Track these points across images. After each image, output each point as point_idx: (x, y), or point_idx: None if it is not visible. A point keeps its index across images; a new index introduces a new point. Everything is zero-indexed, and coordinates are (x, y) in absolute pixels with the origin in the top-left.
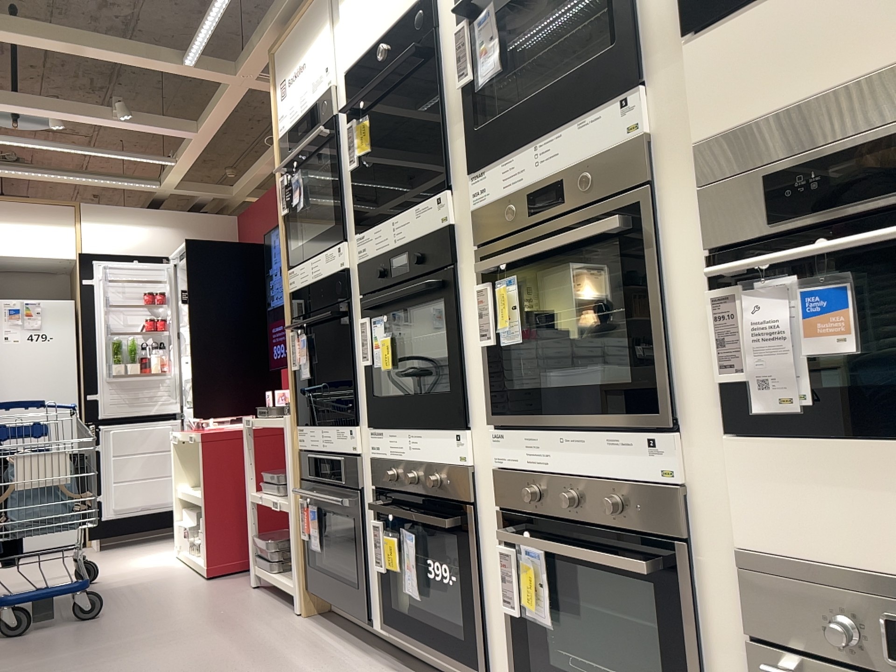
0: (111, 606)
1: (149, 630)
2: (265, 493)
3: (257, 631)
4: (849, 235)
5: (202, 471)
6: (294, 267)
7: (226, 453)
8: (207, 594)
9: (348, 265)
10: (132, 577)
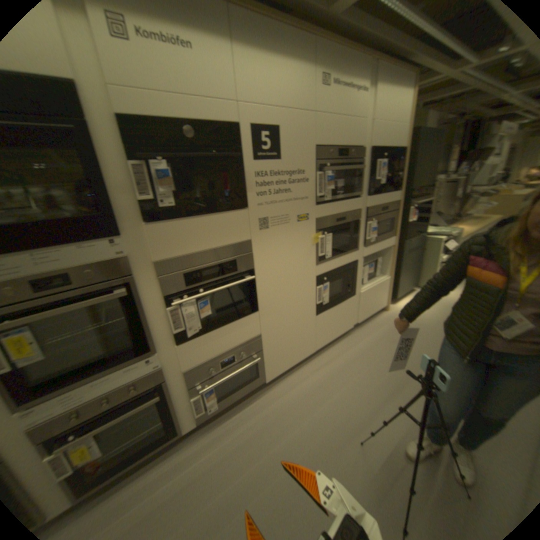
0: None
1: None
2: None
3: None
4: (205, 288)
5: None
6: None
7: None
8: None
9: None
10: None
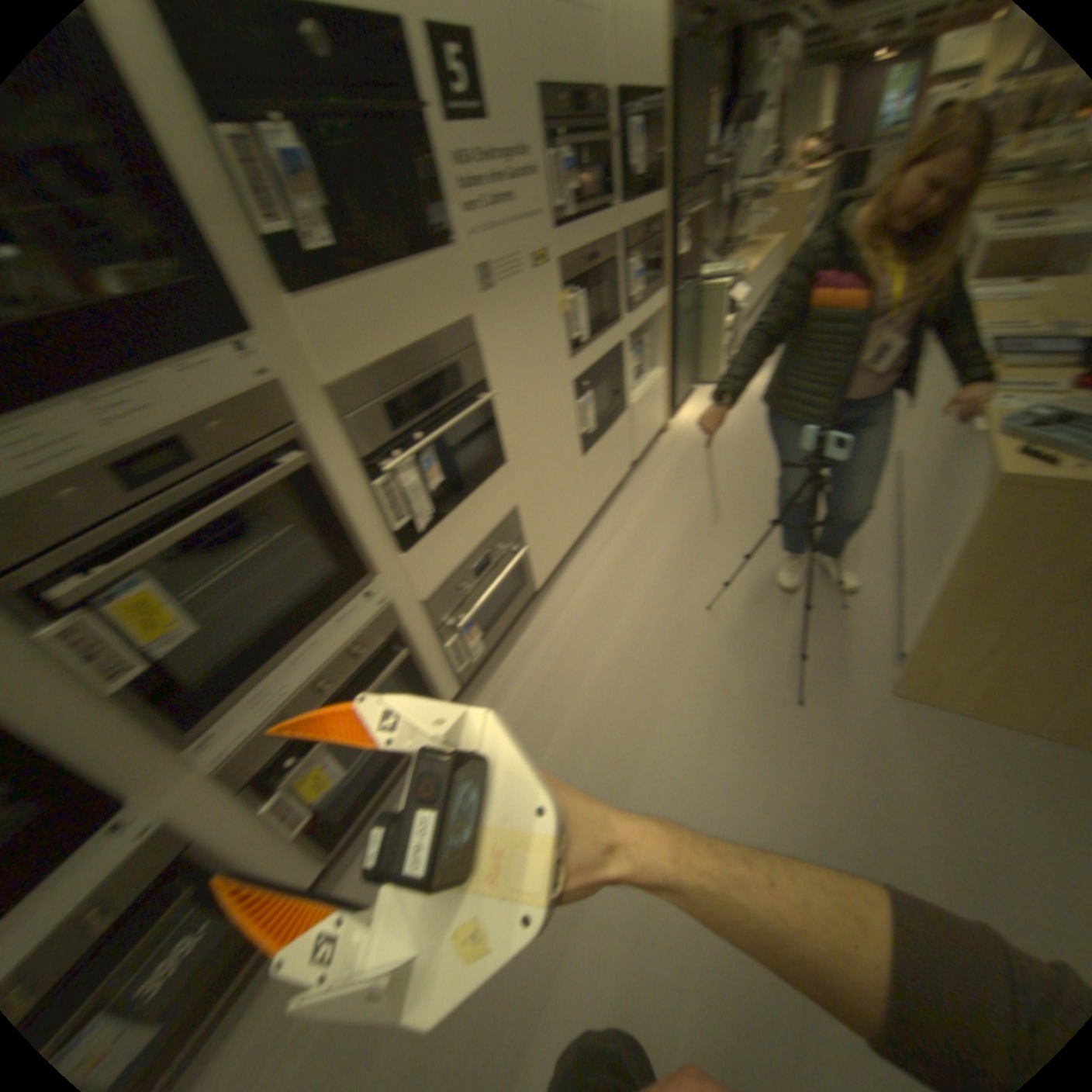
0: None
1: None
2: None
3: None
4: (426, 430)
5: None
6: None
7: None
8: None
9: None
10: None
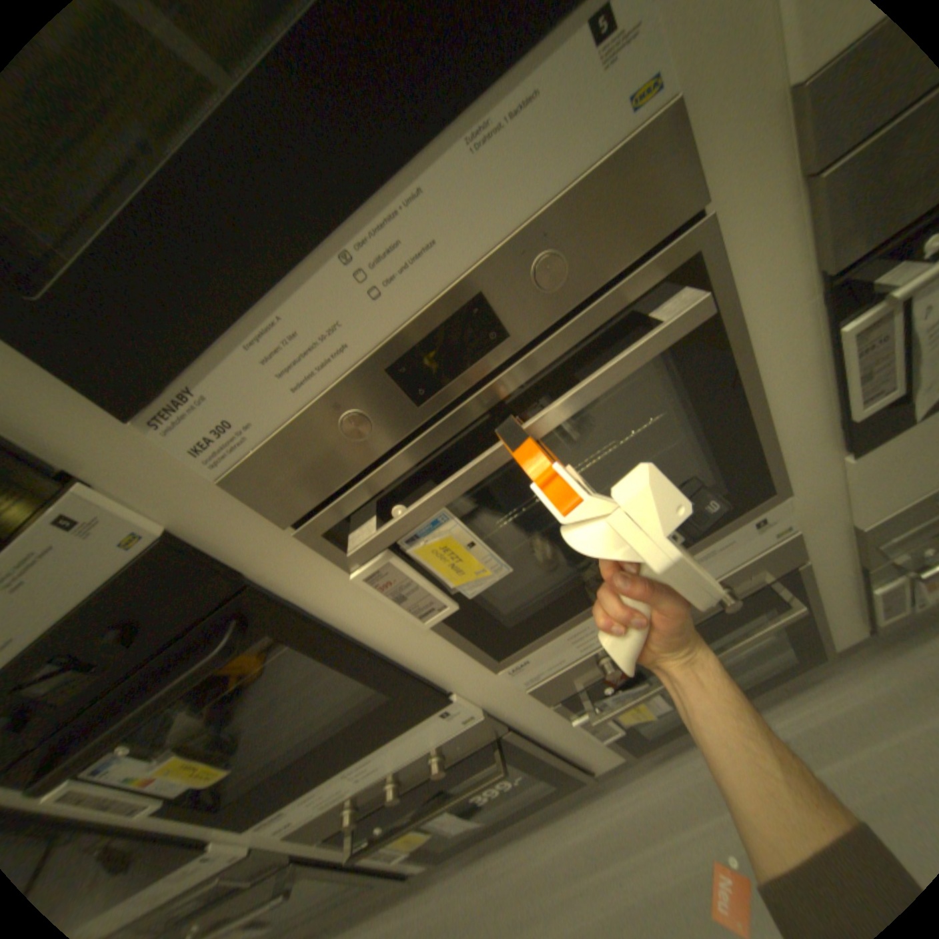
0: None
1: None
2: None
3: None
4: None
5: None
6: None
7: None
8: None
9: None
10: None
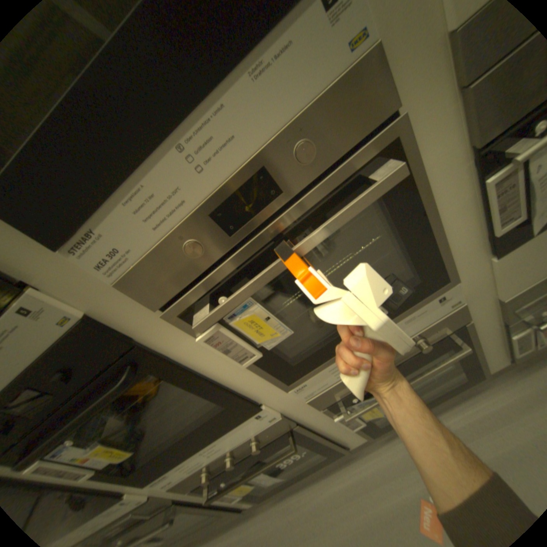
0: None
1: None
2: None
3: None
4: None
5: None
6: None
7: None
8: None
9: None
10: None
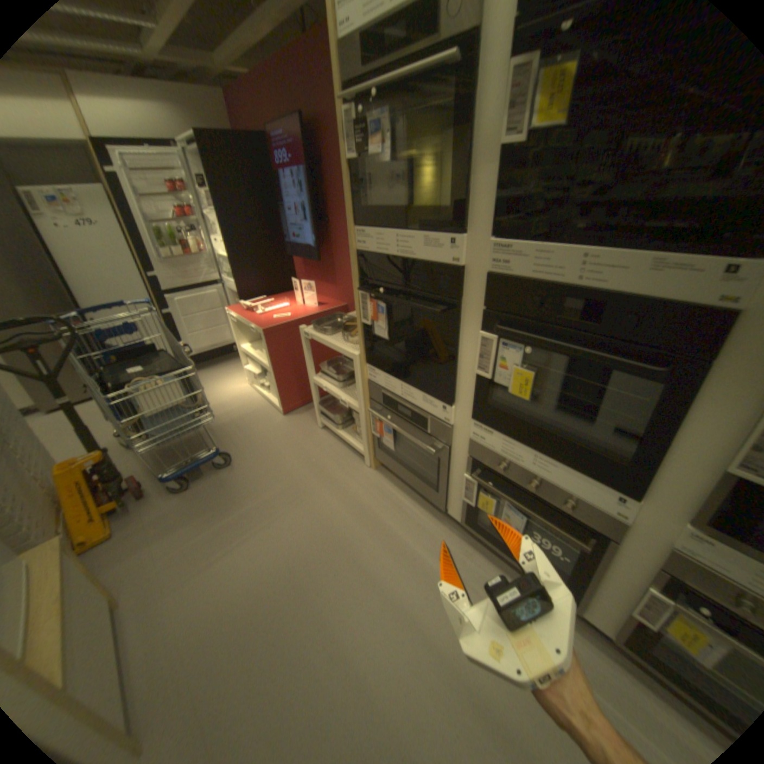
0: (233, 450)
1: (275, 485)
2: (325, 380)
3: (351, 488)
4: None
5: (263, 348)
6: (362, 224)
7: (282, 341)
8: (293, 436)
9: (466, 263)
10: (231, 412)
